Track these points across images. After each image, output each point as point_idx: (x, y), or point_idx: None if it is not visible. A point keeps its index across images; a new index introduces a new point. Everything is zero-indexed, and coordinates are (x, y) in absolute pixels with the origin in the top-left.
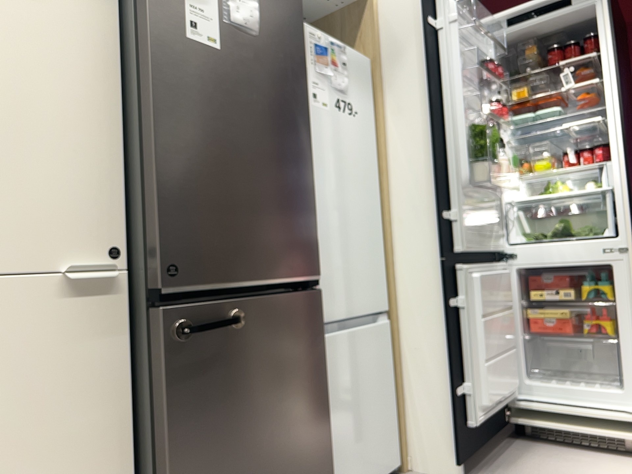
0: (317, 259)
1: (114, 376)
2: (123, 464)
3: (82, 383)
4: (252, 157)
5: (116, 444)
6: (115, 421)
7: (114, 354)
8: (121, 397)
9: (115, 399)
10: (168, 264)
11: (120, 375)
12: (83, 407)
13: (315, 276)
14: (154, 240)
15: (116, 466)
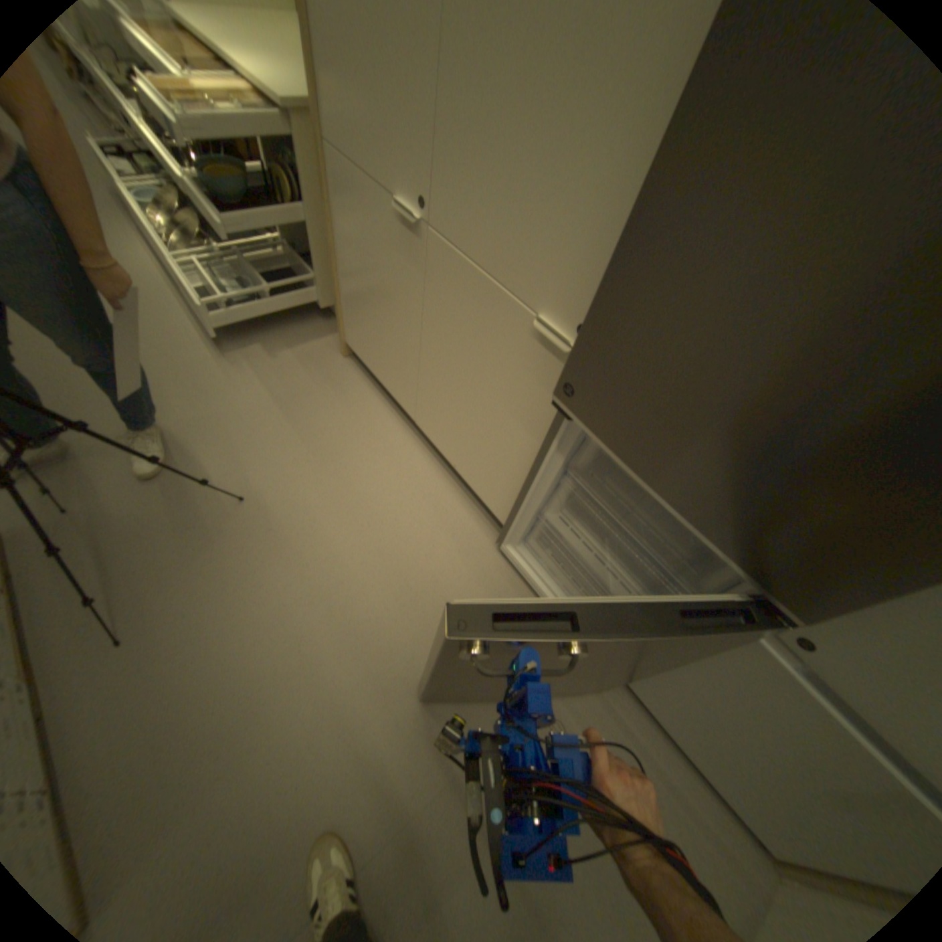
0: (831, 606)
1: (542, 418)
2: (526, 465)
3: (525, 400)
4: (830, 338)
5: (527, 452)
6: (532, 441)
7: (548, 405)
8: (540, 434)
9: (537, 430)
10: (572, 379)
11: (546, 421)
12: (520, 413)
13: (793, 609)
14: (573, 346)
15: (523, 462)
